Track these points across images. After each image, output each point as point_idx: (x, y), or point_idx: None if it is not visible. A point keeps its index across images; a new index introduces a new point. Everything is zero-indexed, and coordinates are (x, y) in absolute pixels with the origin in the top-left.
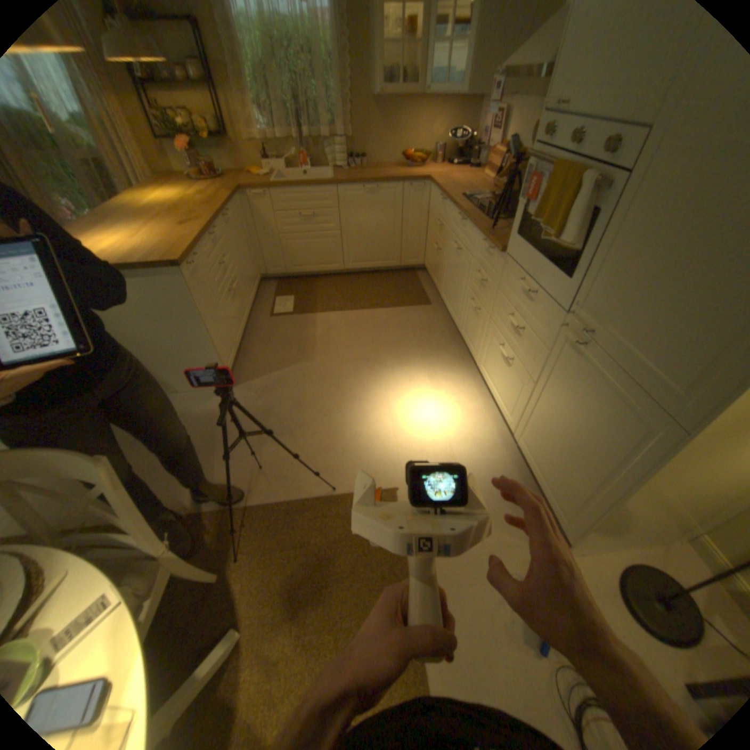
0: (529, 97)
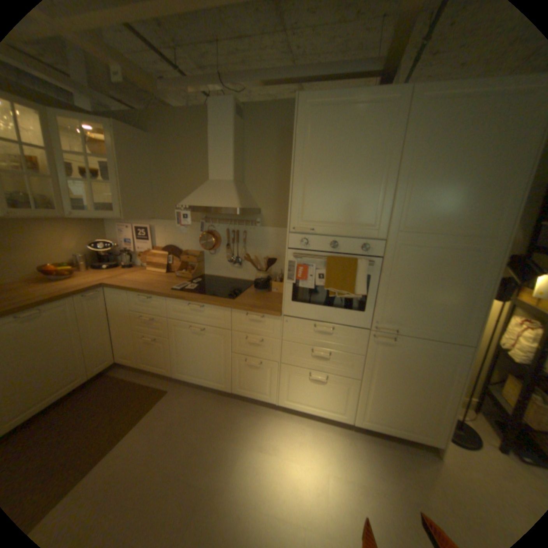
0: (171, 220)
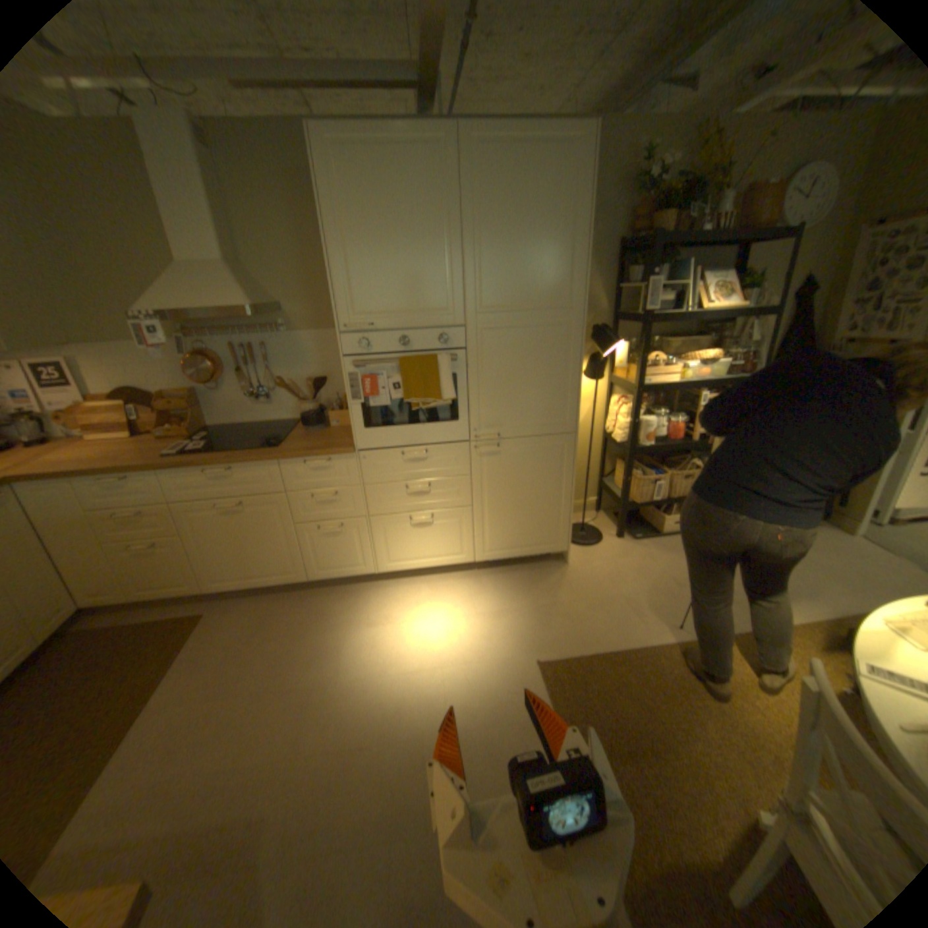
0: (110, 341)
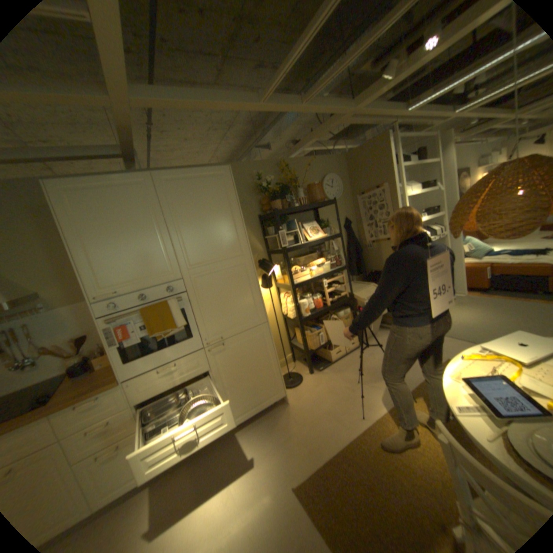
0: None
